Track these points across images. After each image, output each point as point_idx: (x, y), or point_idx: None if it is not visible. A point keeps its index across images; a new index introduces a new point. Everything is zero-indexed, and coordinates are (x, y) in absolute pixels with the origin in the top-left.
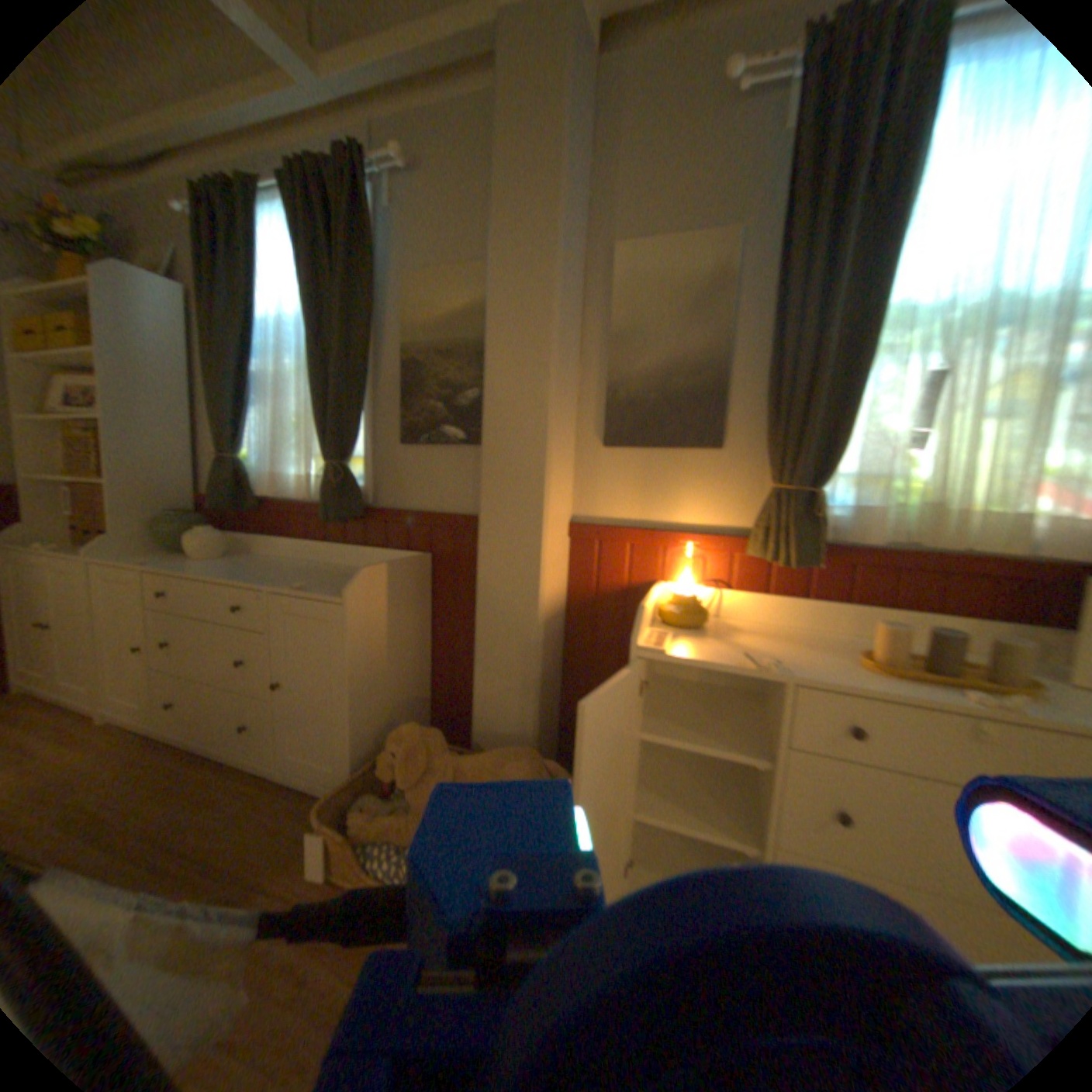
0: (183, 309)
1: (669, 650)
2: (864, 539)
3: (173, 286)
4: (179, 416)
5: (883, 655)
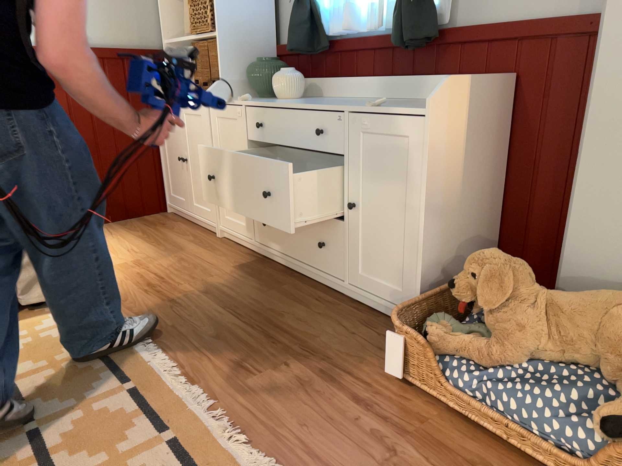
0: None
1: None
2: None
3: None
4: None
5: None
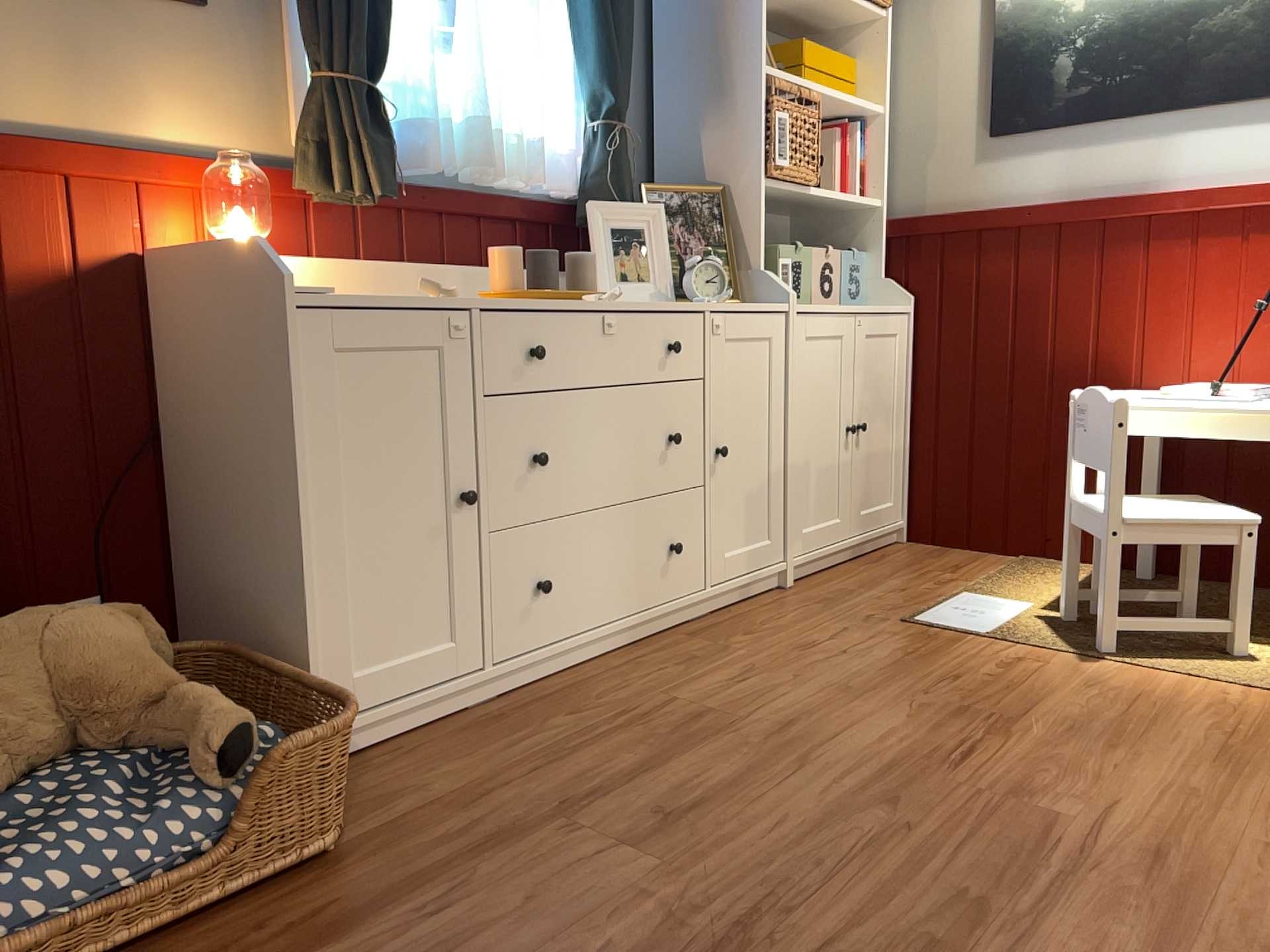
0: None
1: (330, 289)
2: (422, 162)
3: None
4: None
5: (499, 285)
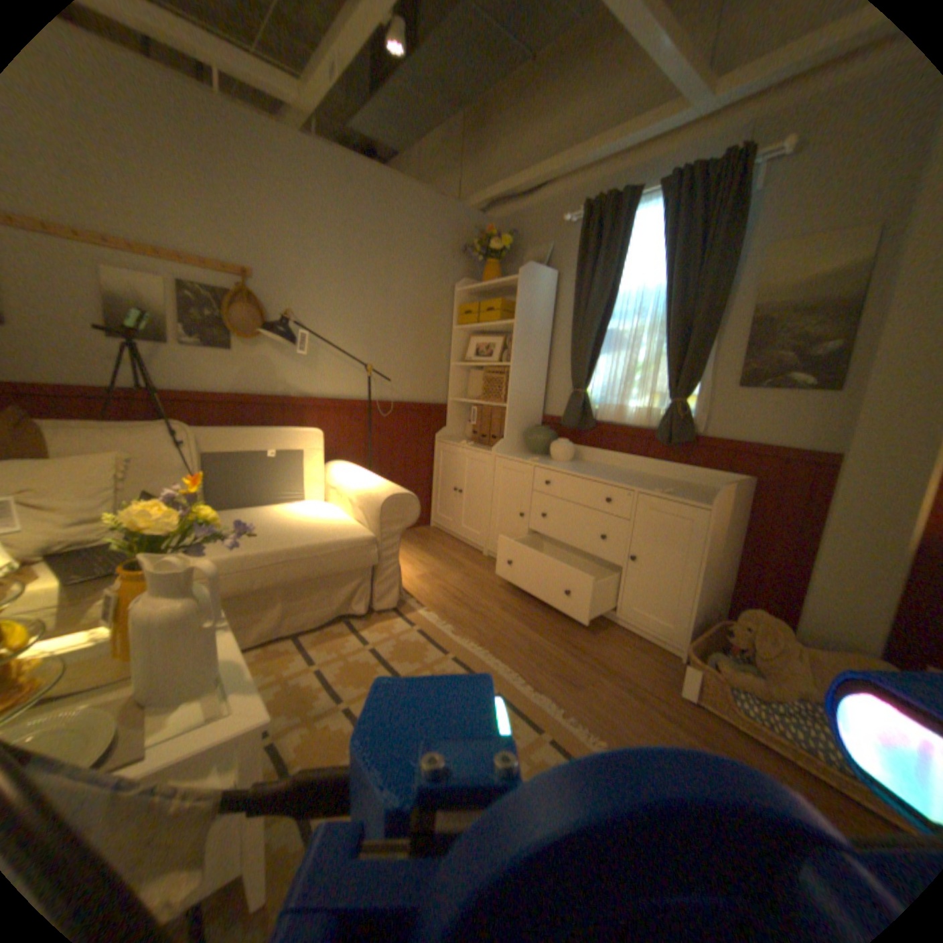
0: (554, 287)
1: None
2: None
3: (552, 272)
4: (542, 361)
5: None
